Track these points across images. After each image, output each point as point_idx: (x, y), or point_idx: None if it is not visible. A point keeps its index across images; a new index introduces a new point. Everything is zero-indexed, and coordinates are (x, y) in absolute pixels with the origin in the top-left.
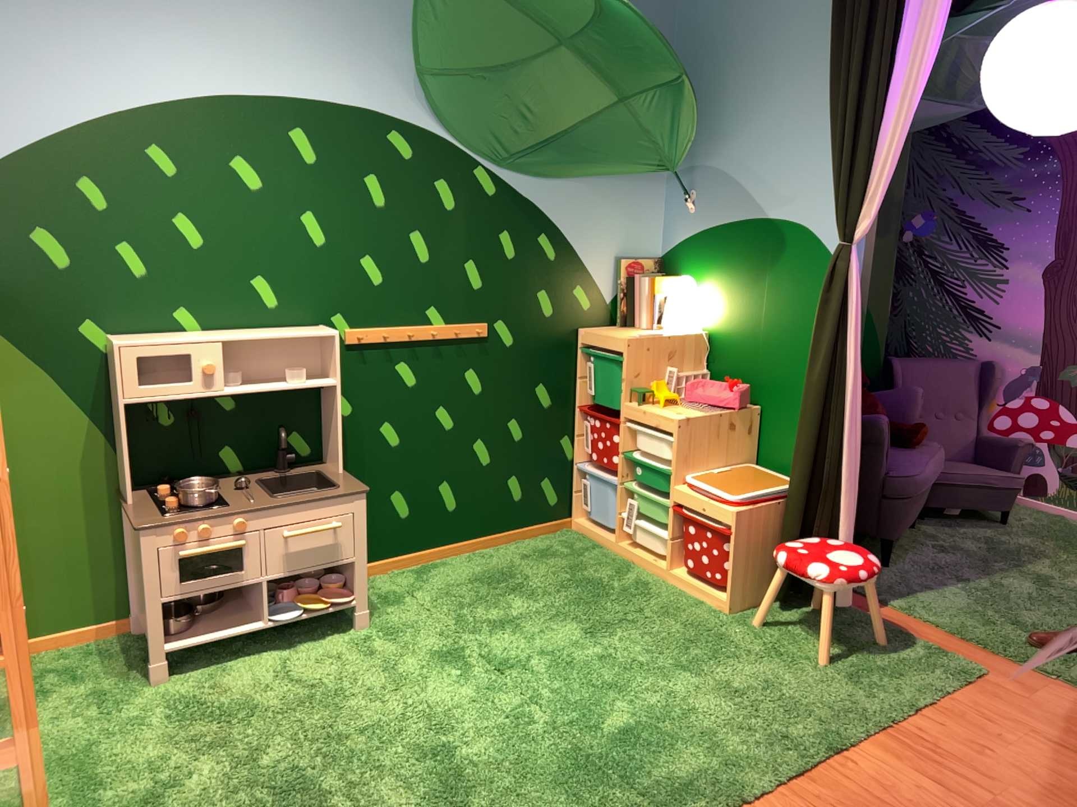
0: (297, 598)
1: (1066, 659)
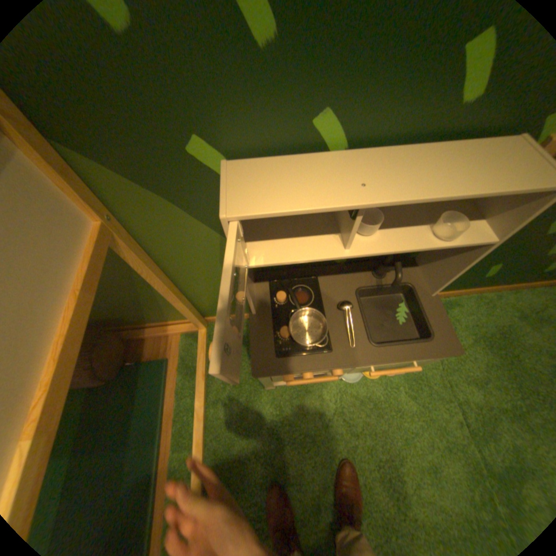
0: None
1: None
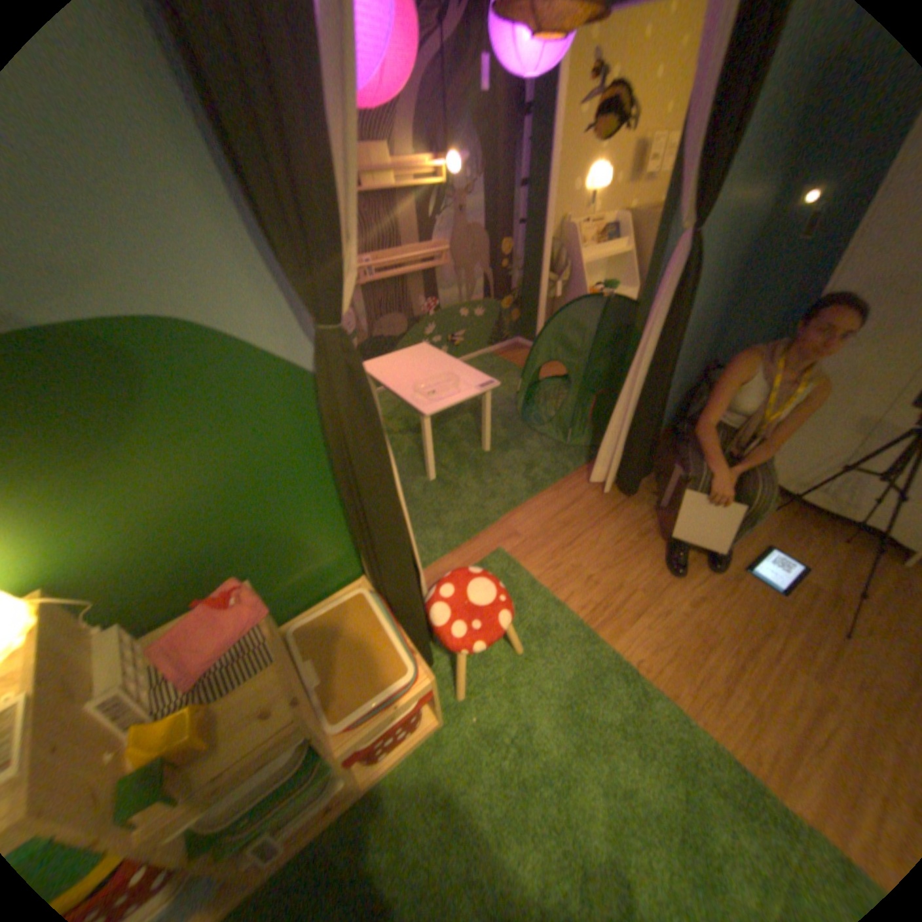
0: None
1: (479, 504)
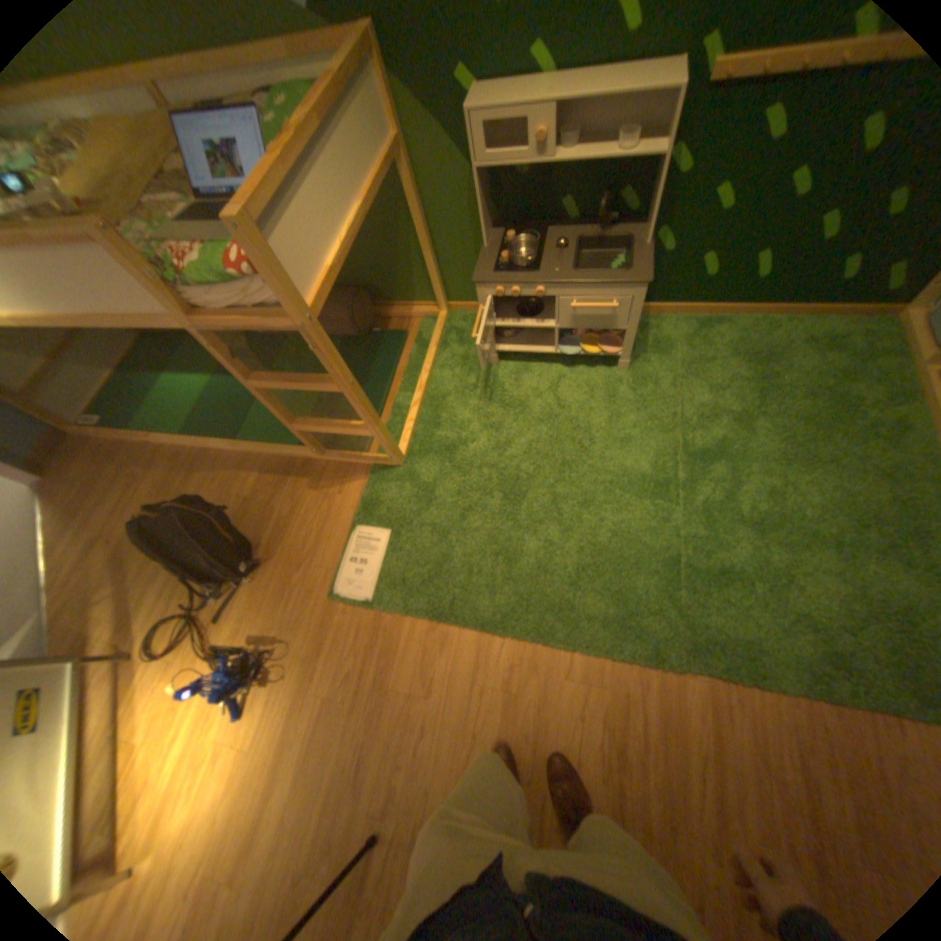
0: (583, 337)
1: None
